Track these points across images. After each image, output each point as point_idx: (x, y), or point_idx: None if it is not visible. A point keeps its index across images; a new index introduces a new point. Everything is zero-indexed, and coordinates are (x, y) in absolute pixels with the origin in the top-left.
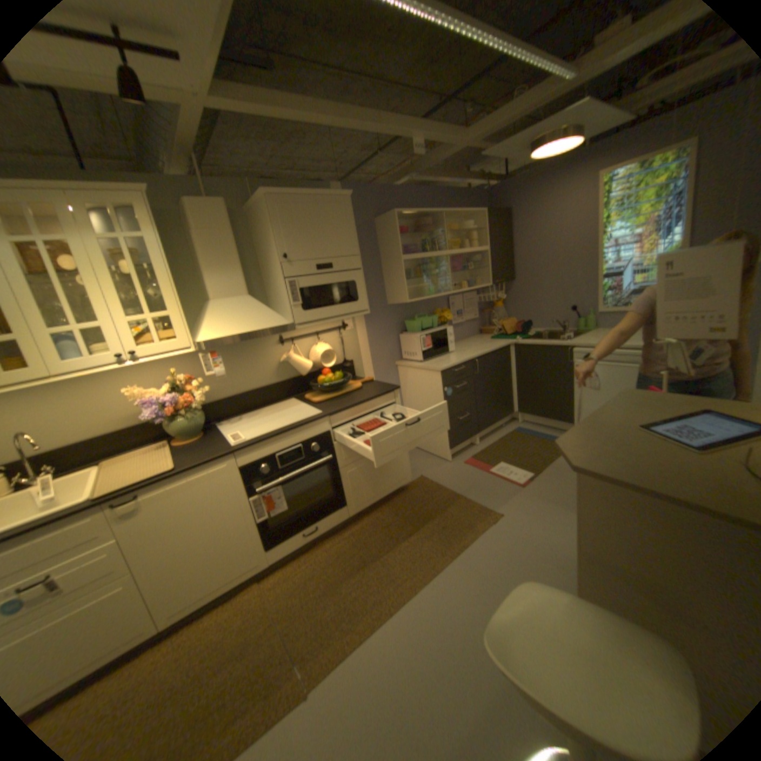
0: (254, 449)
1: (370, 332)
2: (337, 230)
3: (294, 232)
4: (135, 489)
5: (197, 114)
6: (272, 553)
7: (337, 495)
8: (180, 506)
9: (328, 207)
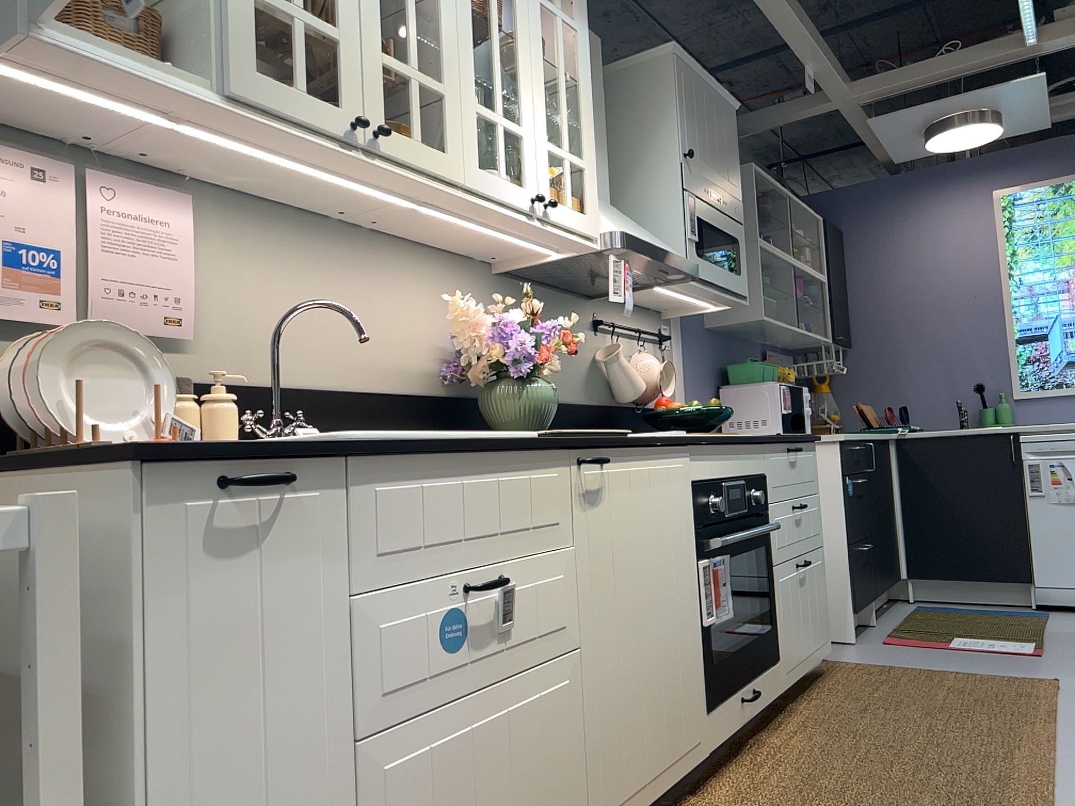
0: (706, 452)
1: (689, 366)
2: (727, 151)
3: (695, 126)
4: (606, 440)
5: None
6: (713, 718)
7: (771, 625)
8: (639, 520)
9: (721, 112)
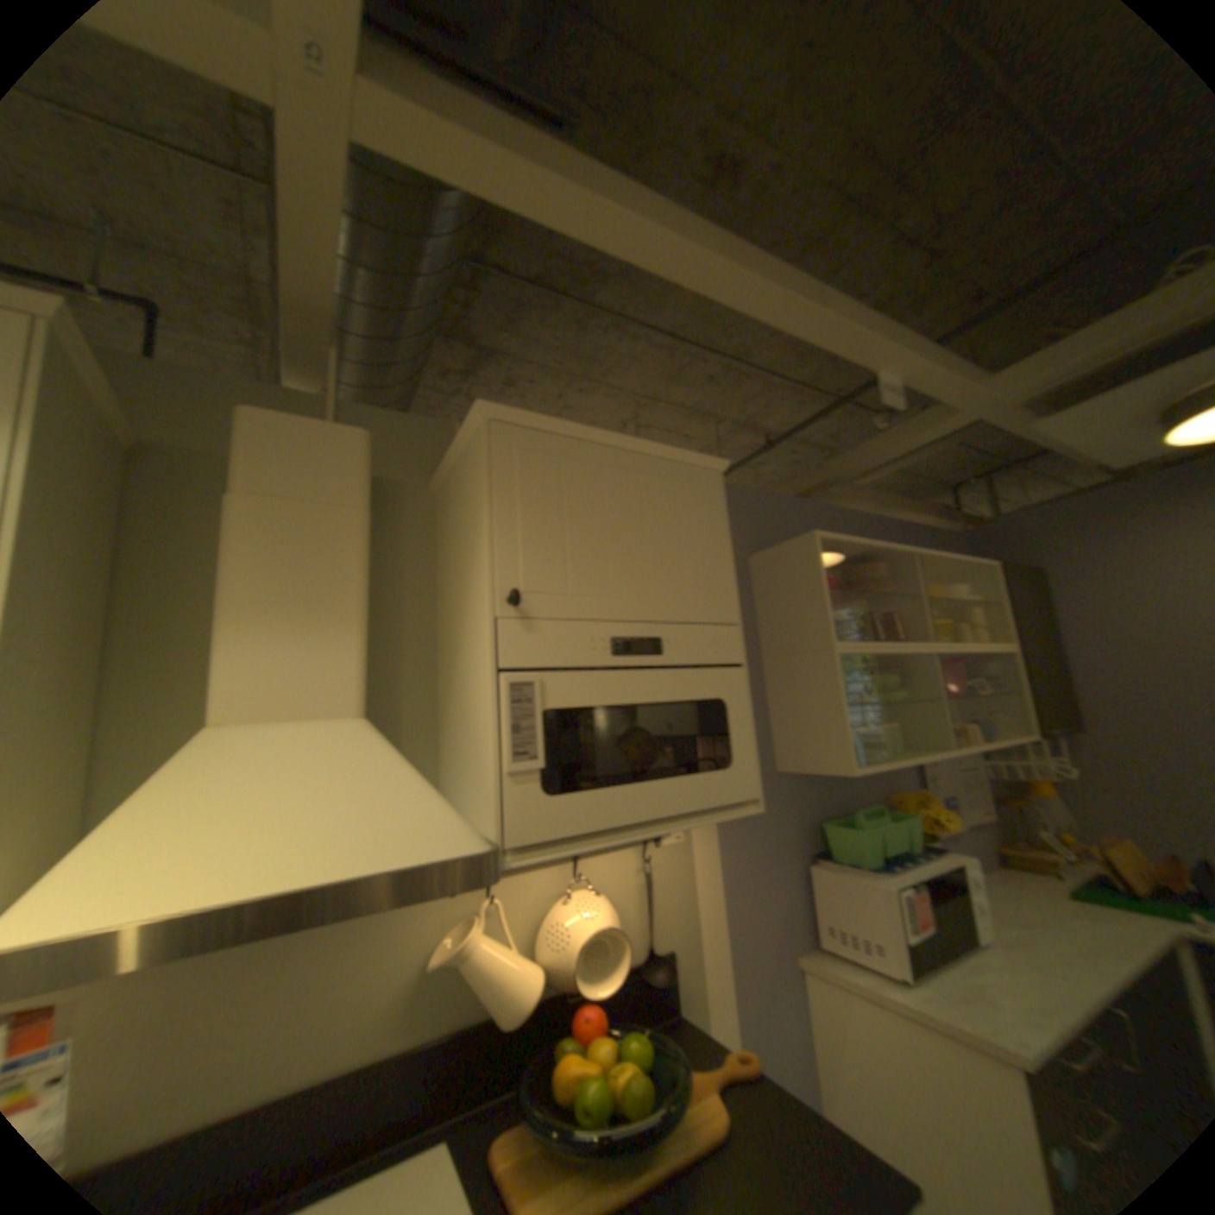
0: None
1: (730, 853)
2: (683, 547)
3: (558, 532)
4: None
5: (331, 167)
6: None
7: None
8: None
9: (665, 485)
